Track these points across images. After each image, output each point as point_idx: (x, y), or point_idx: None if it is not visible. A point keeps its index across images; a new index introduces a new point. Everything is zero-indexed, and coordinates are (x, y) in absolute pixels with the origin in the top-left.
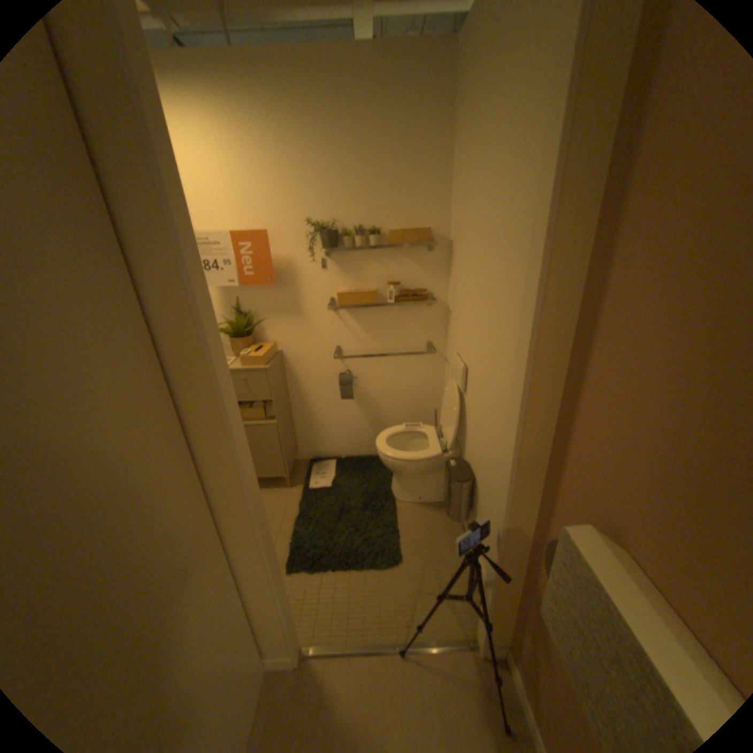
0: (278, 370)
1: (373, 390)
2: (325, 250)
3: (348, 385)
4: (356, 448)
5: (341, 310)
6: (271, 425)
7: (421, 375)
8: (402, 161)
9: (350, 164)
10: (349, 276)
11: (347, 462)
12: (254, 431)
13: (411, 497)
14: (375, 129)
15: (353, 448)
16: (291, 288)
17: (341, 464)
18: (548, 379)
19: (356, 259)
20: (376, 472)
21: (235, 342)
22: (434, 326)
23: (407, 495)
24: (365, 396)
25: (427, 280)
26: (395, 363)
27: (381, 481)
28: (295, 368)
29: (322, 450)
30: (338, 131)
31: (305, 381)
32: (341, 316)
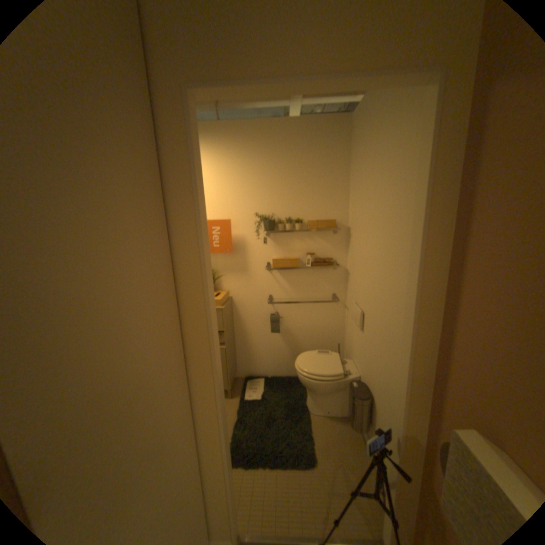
0: (229, 310)
1: (294, 327)
2: (266, 232)
3: (277, 323)
4: (279, 371)
5: (274, 271)
6: (221, 349)
7: (328, 317)
8: (318, 181)
9: (285, 182)
10: (281, 249)
11: (273, 381)
12: None
13: (322, 412)
14: (301, 163)
15: (277, 370)
16: (242, 256)
17: (268, 382)
18: (429, 322)
19: (286, 238)
20: (294, 391)
21: None
22: (338, 284)
23: (319, 411)
24: (287, 332)
25: (333, 253)
26: (310, 308)
27: (299, 398)
28: (240, 309)
29: (255, 371)
30: (278, 164)
31: (246, 319)
32: (274, 275)
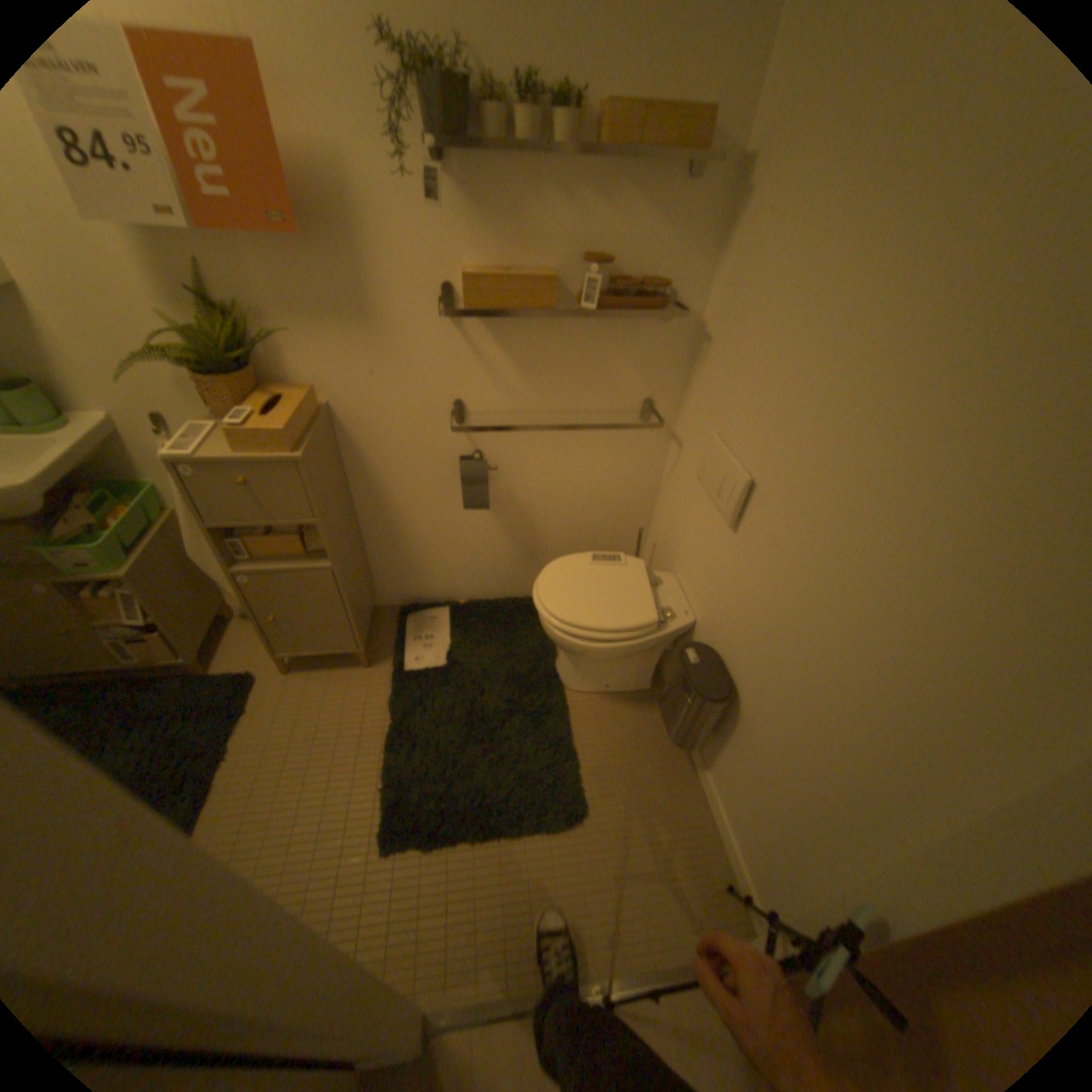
0: (325, 451)
1: (526, 488)
2: (431, 138)
3: (480, 484)
4: (486, 585)
5: (466, 314)
6: (319, 569)
7: (622, 462)
8: None
9: None
10: (492, 227)
11: (471, 612)
12: (283, 581)
13: (593, 684)
14: None
15: (480, 585)
16: (340, 244)
17: (460, 616)
18: None
19: (510, 178)
20: (525, 633)
21: (207, 385)
22: (665, 366)
23: (586, 682)
24: (508, 500)
25: (670, 256)
26: (574, 438)
27: (537, 651)
28: (362, 442)
29: (423, 589)
30: None
31: (385, 468)
32: (467, 330)
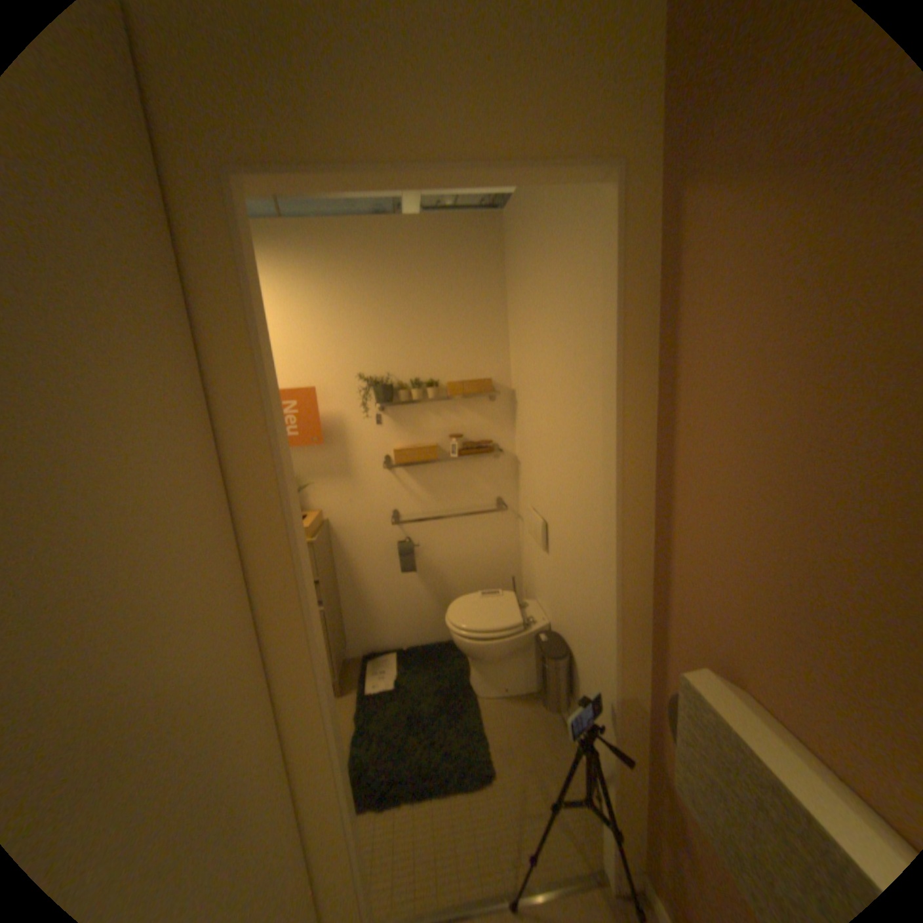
0: (325, 543)
1: (439, 559)
2: (379, 405)
3: (409, 555)
4: (421, 635)
5: (398, 468)
6: None
7: (493, 536)
8: (457, 317)
9: (404, 320)
10: (407, 431)
11: (411, 654)
12: None
13: (496, 691)
14: (428, 289)
15: (416, 635)
16: (340, 447)
17: (403, 658)
18: (637, 525)
19: (413, 413)
20: (448, 664)
21: None
22: (503, 480)
23: (491, 689)
24: (429, 568)
25: (491, 432)
26: (462, 525)
27: (457, 674)
28: (344, 540)
29: (378, 642)
30: (391, 291)
31: (356, 554)
32: (398, 475)
